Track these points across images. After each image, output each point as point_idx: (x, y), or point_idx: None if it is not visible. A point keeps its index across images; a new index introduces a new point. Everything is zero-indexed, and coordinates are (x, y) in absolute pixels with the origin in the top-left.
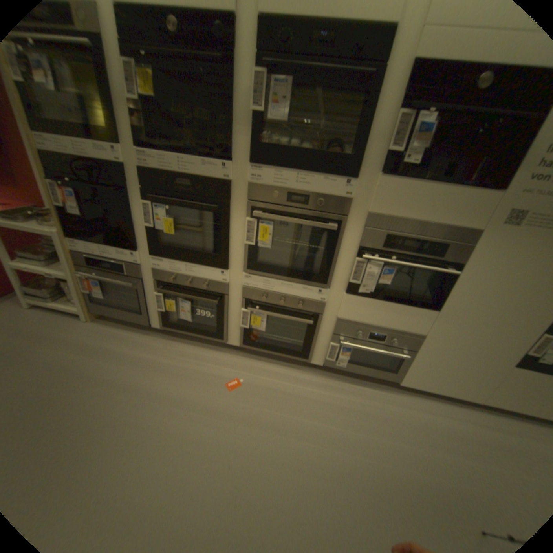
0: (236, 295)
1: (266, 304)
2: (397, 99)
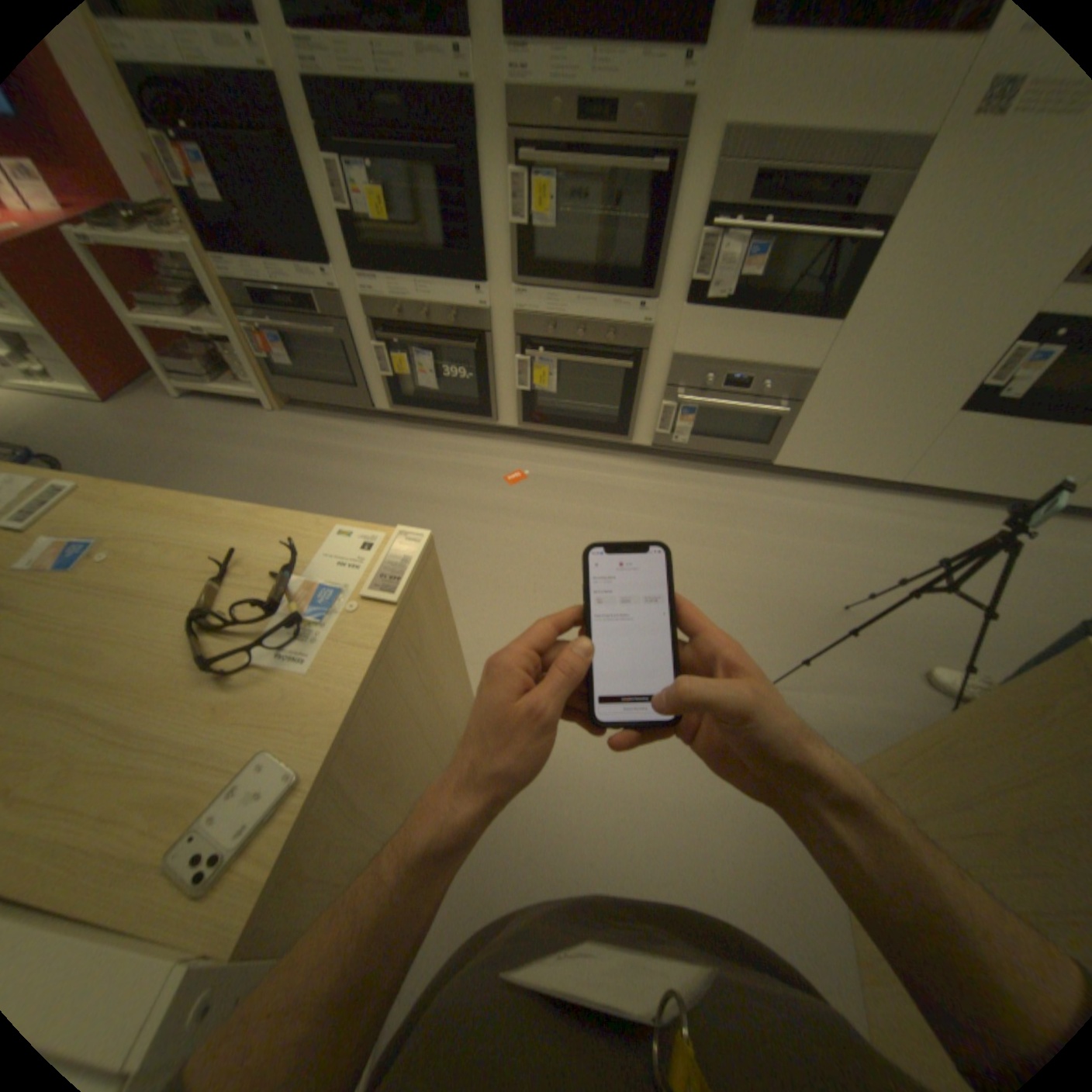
0: (504, 333)
1: (555, 343)
2: None
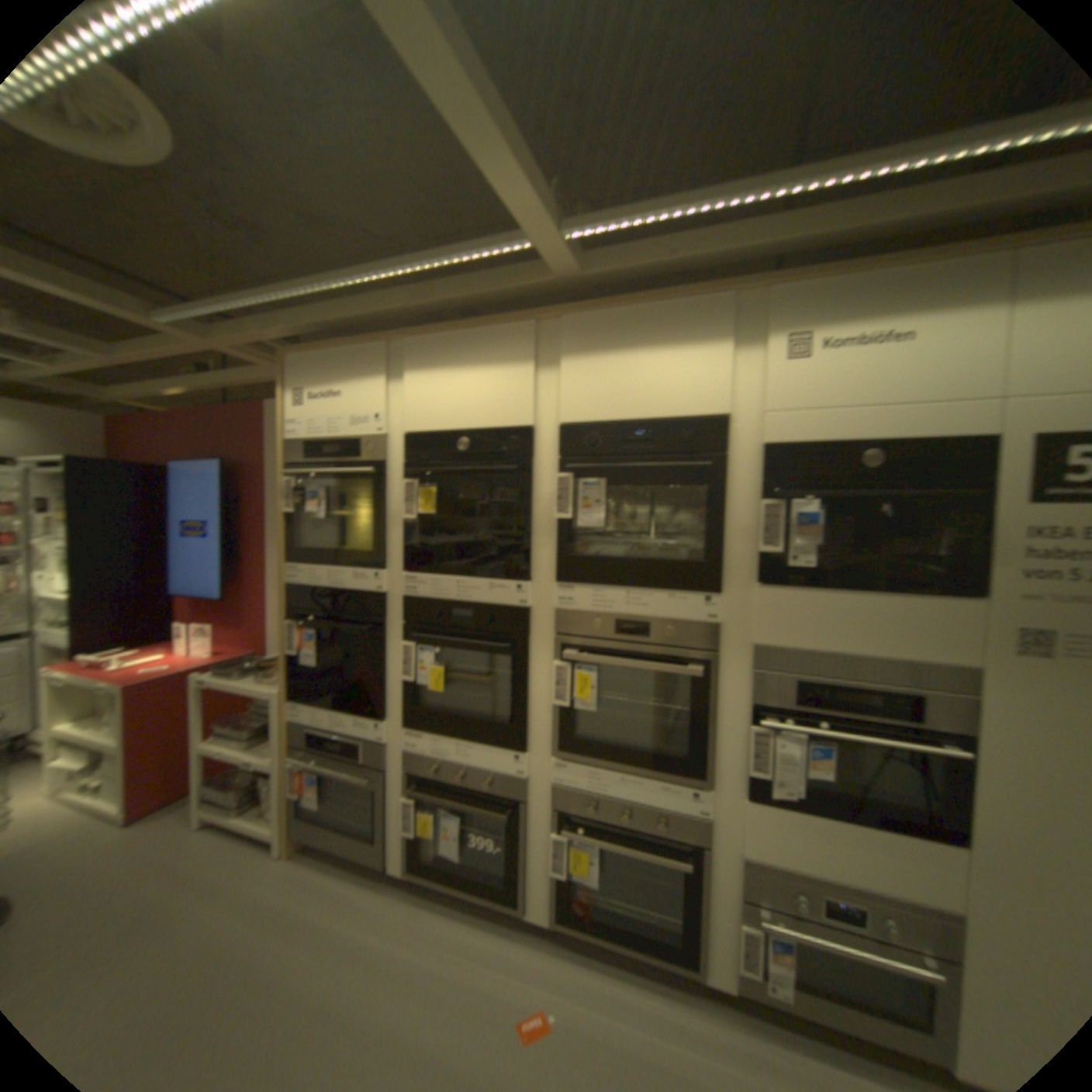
0: (543, 804)
1: (599, 824)
2: (755, 488)
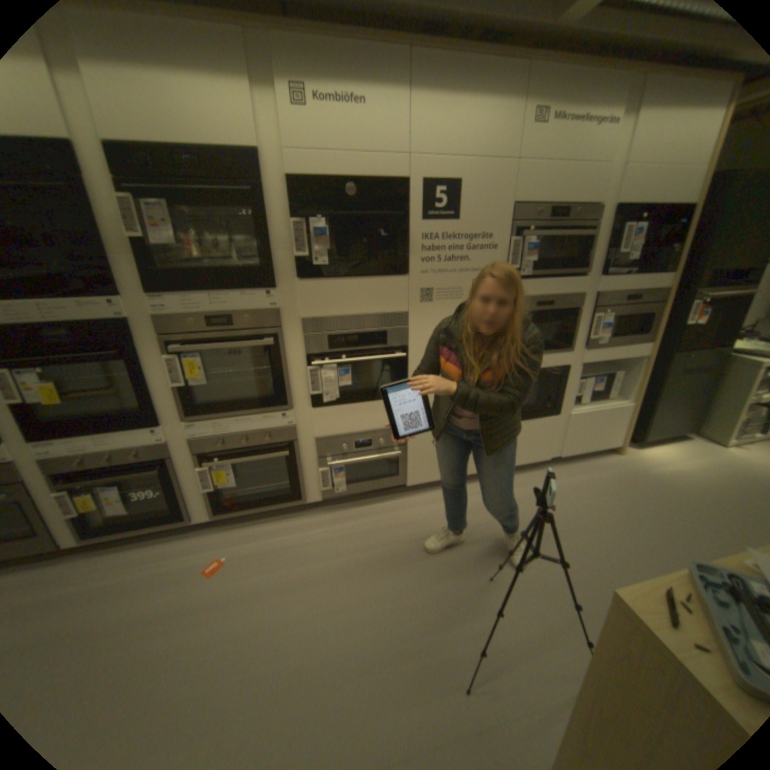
0: (180, 455)
1: (225, 452)
2: (283, 211)
